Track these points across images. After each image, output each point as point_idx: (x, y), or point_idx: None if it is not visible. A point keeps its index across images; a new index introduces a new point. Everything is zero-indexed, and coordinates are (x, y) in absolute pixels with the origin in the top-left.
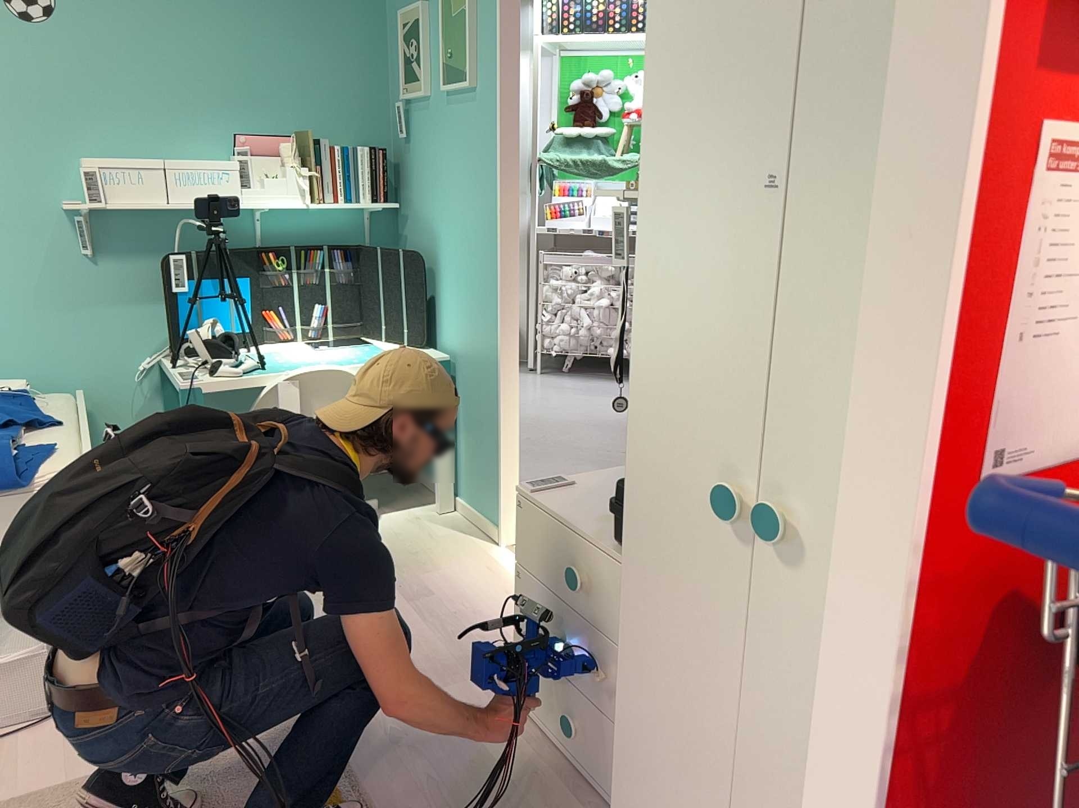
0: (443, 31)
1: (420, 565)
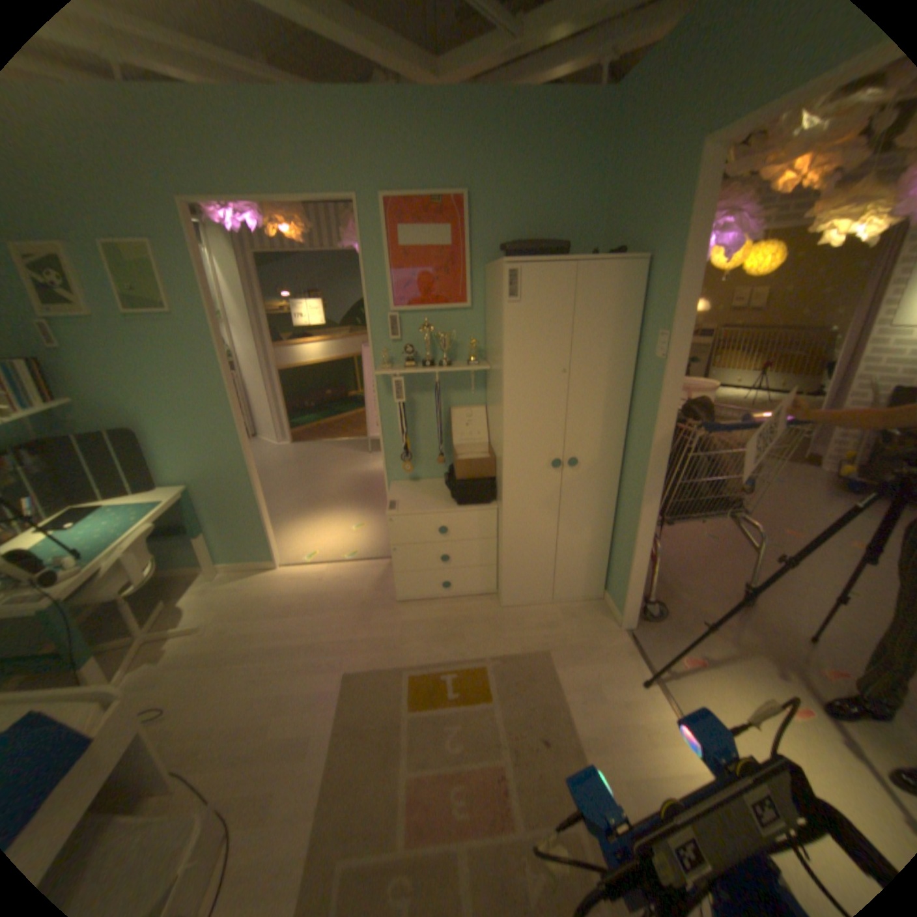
0: (111, 271)
1: (256, 603)
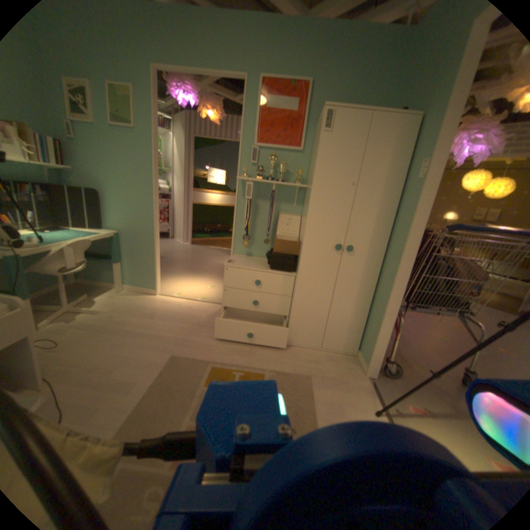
0: (109, 100)
1: (137, 309)
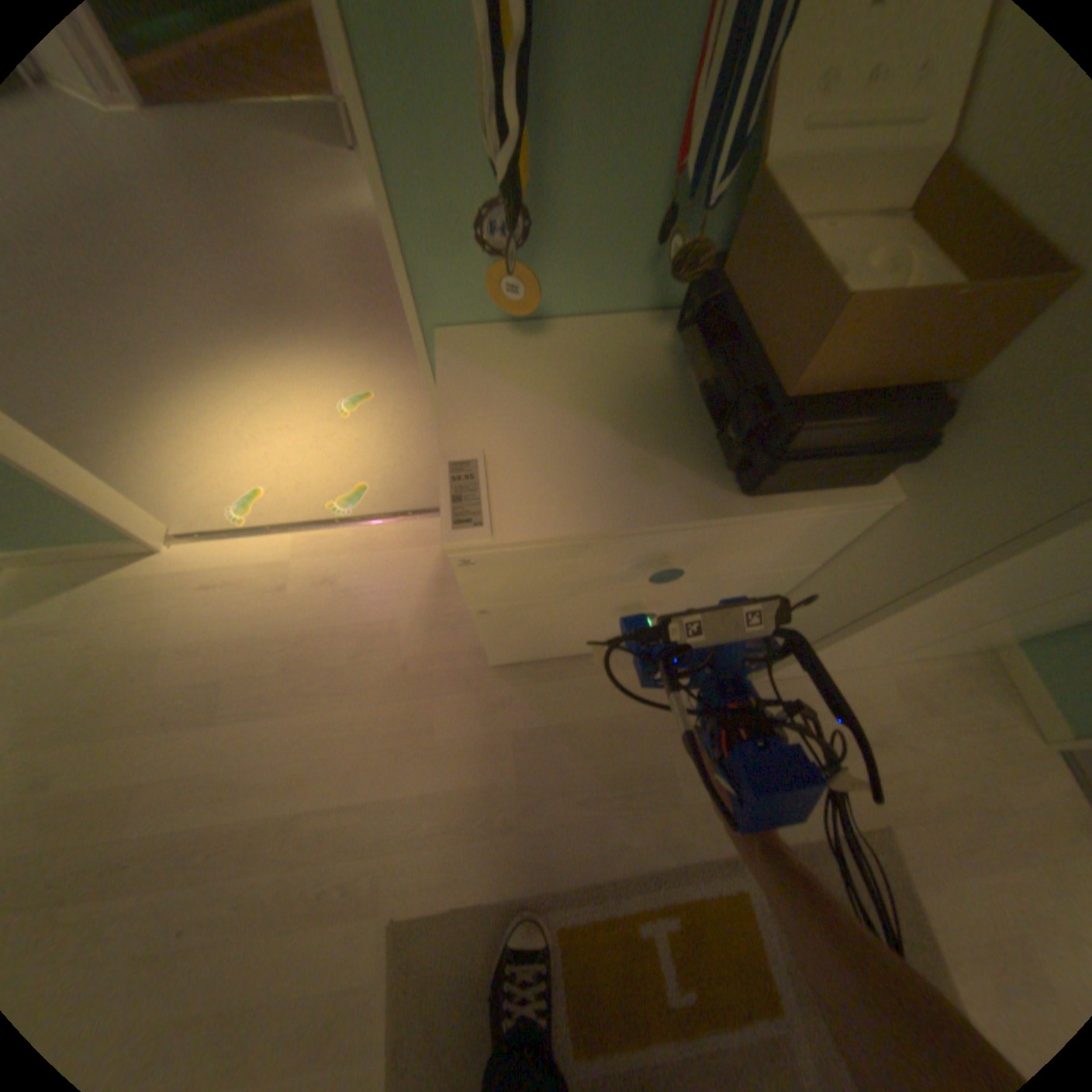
0: None
1: (120, 672)
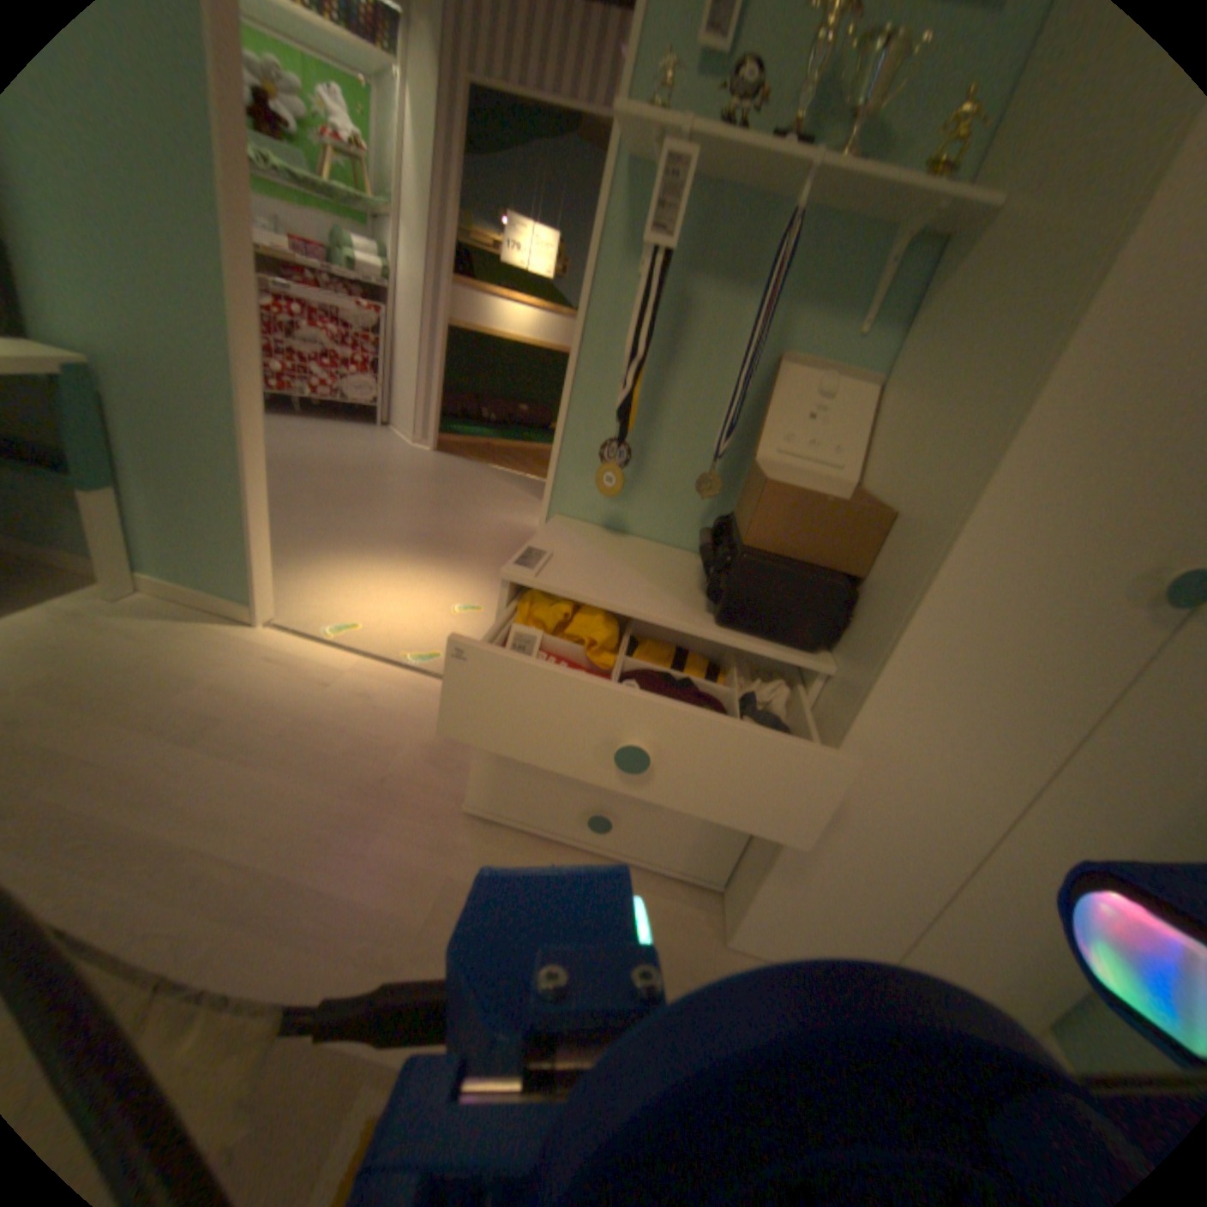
0: None
1: (156, 684)
